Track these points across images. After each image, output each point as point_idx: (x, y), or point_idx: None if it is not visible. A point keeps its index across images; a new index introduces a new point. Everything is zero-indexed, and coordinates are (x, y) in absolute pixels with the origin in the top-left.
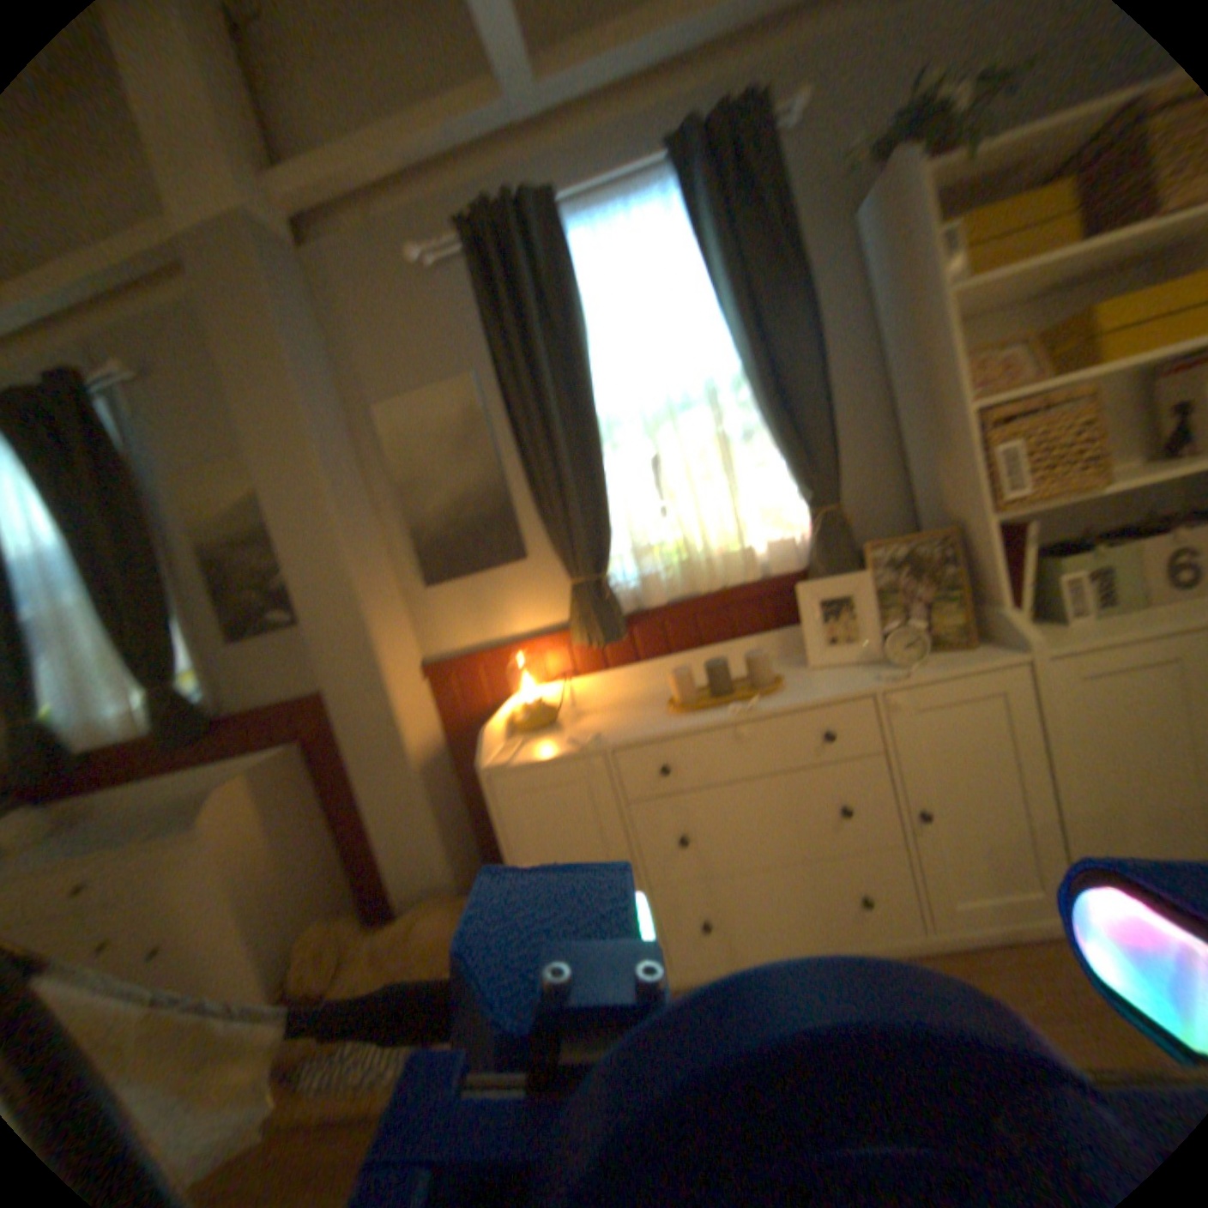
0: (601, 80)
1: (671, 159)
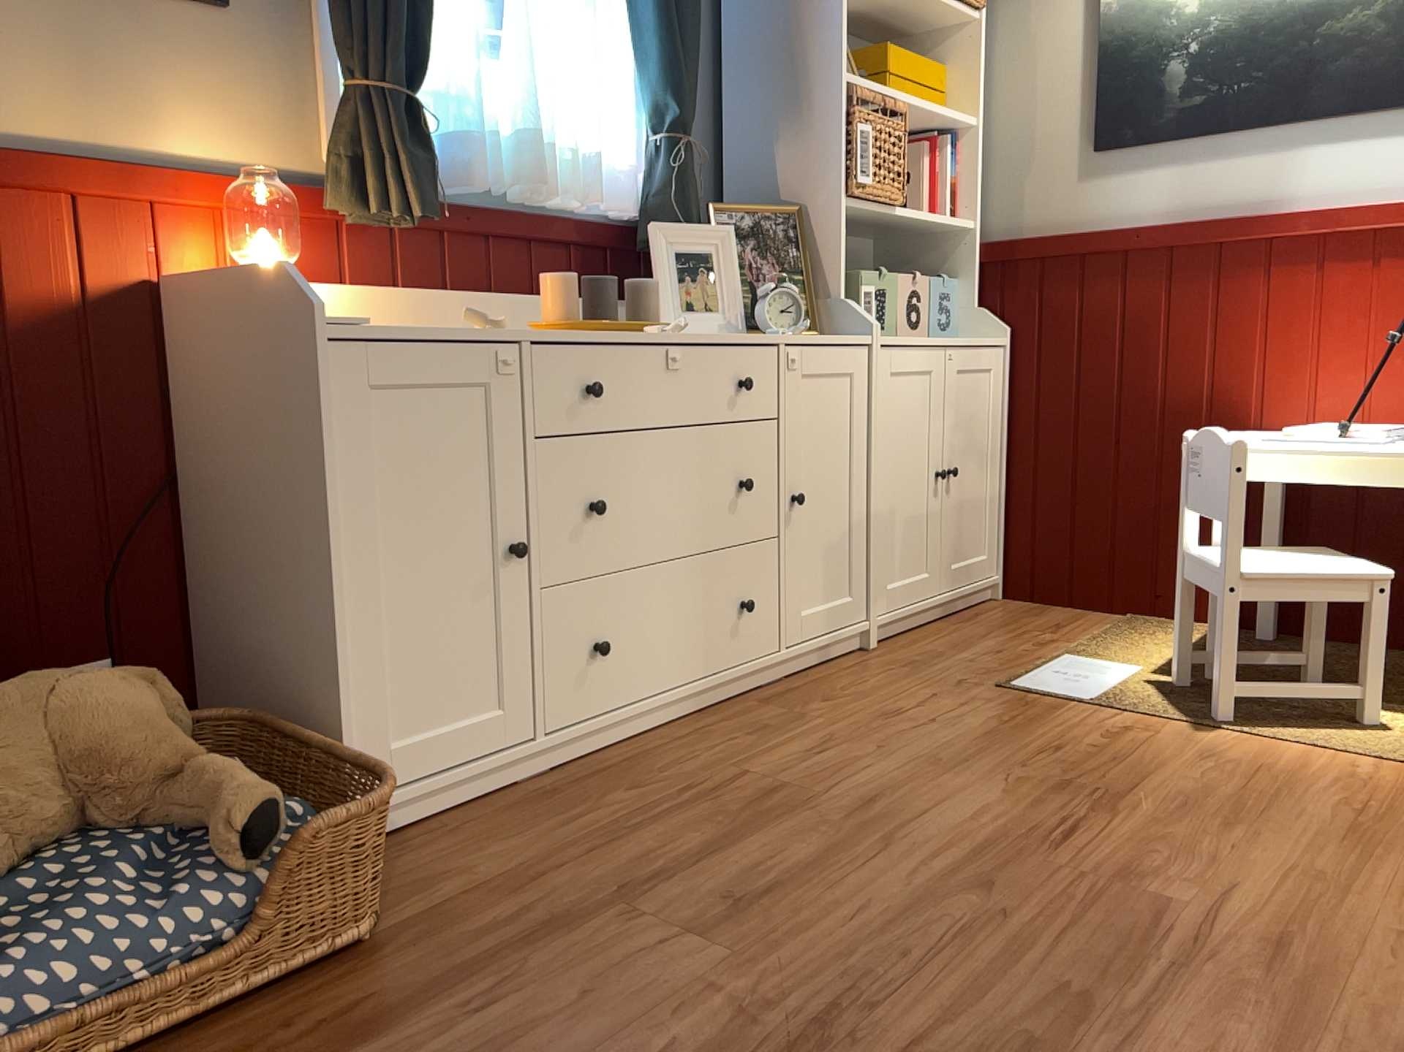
0: None
1: None
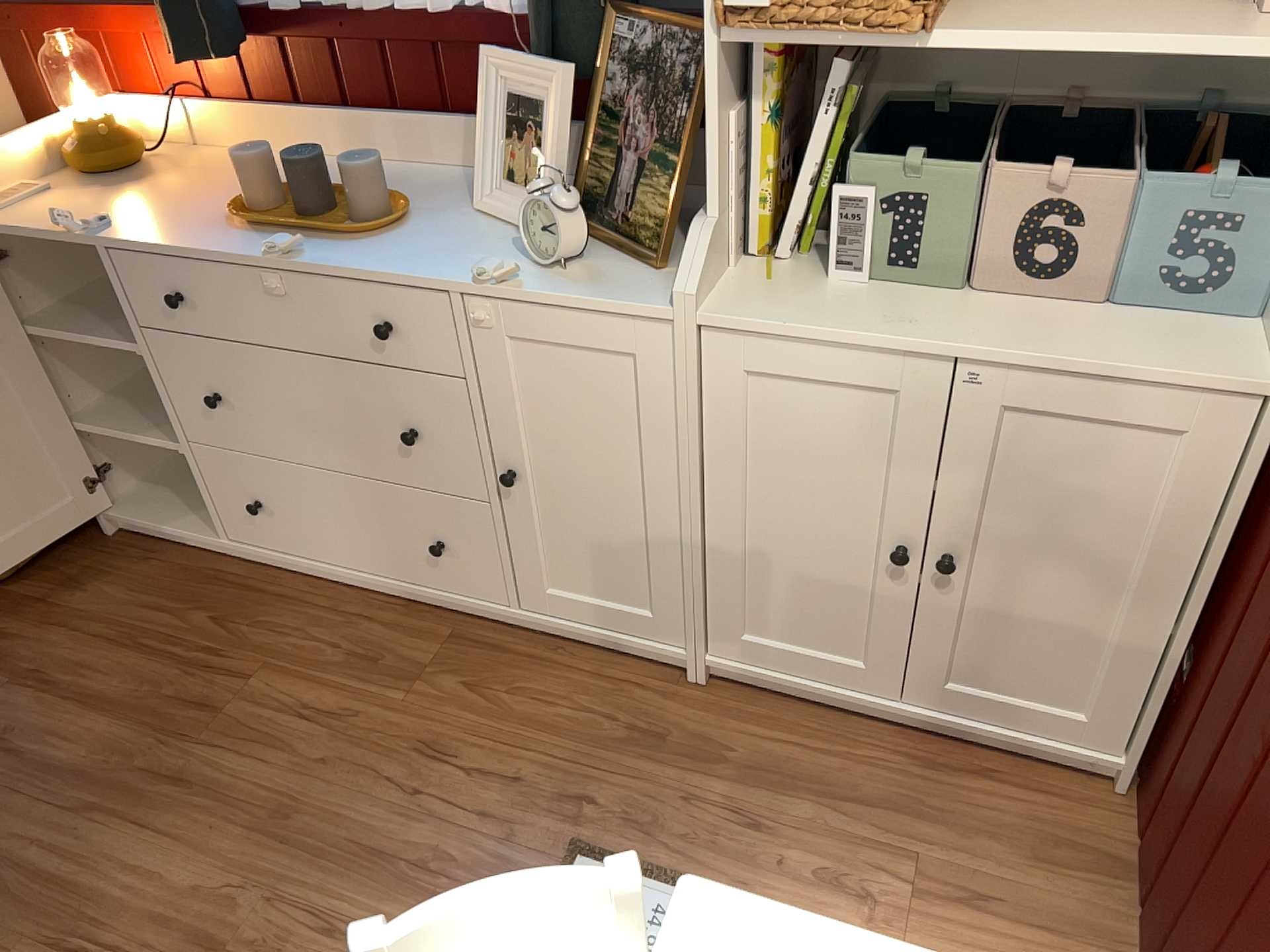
0: None
1: None
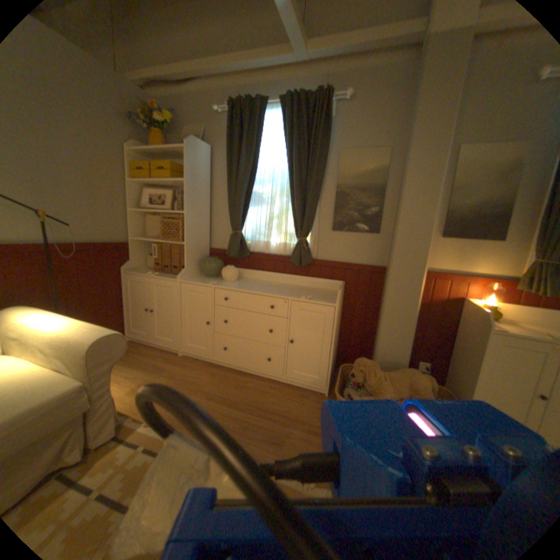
0: None
1: None
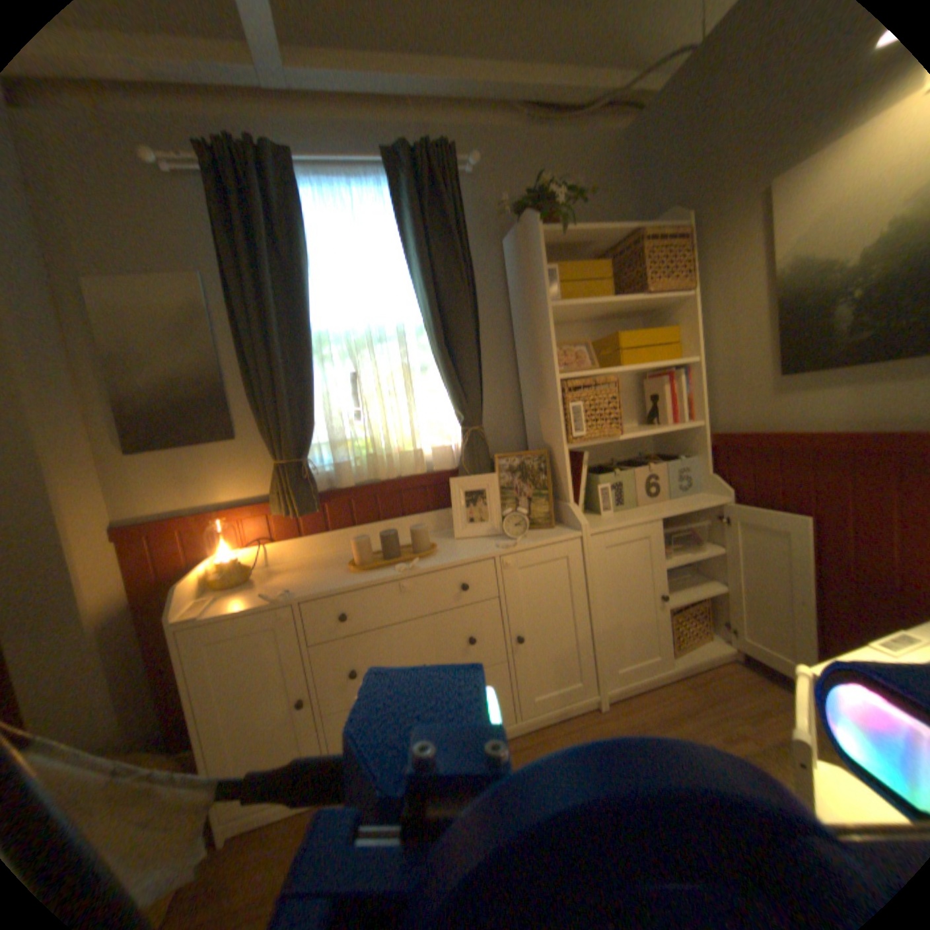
0: (336, 88)
1: (384, 163)
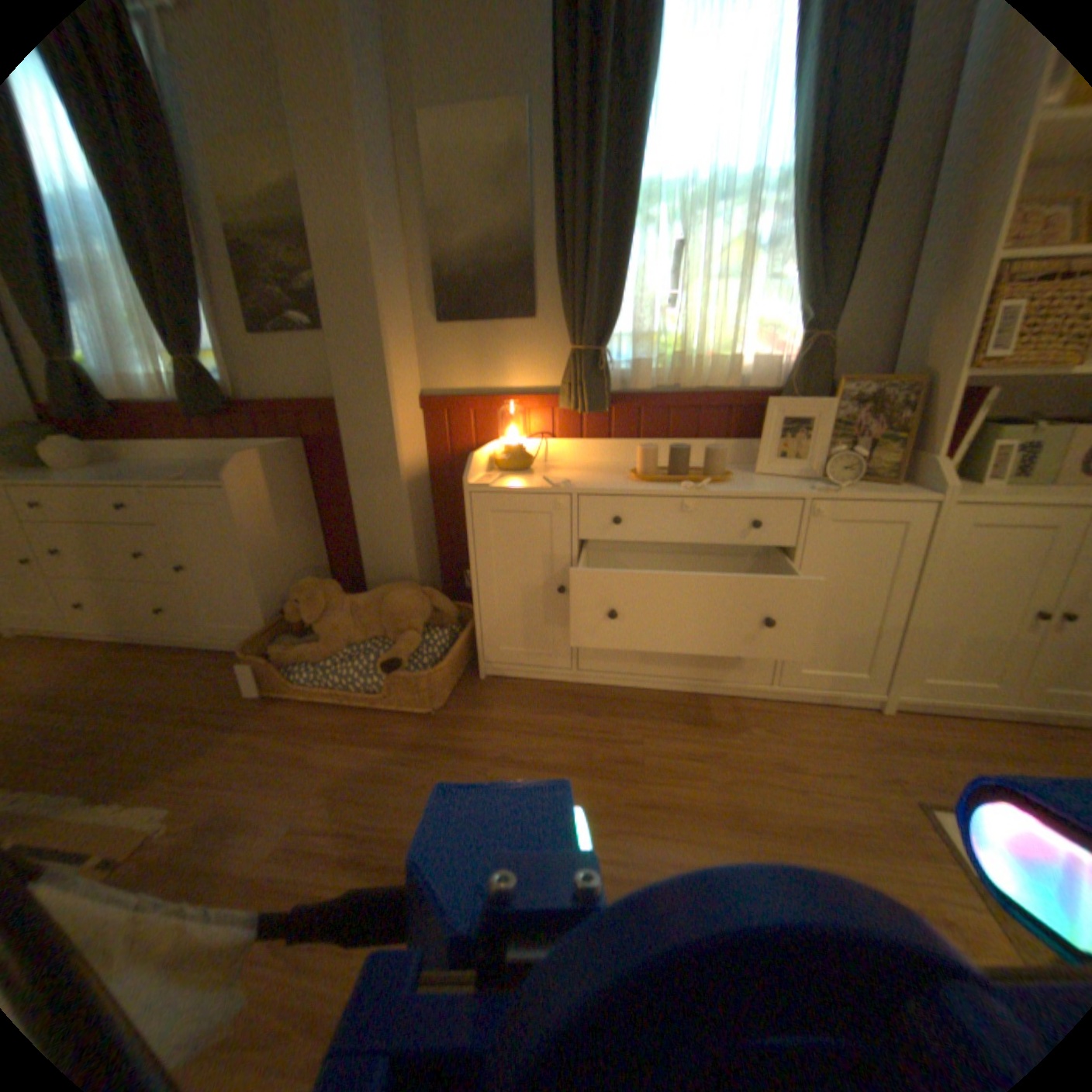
0: None
1: None
